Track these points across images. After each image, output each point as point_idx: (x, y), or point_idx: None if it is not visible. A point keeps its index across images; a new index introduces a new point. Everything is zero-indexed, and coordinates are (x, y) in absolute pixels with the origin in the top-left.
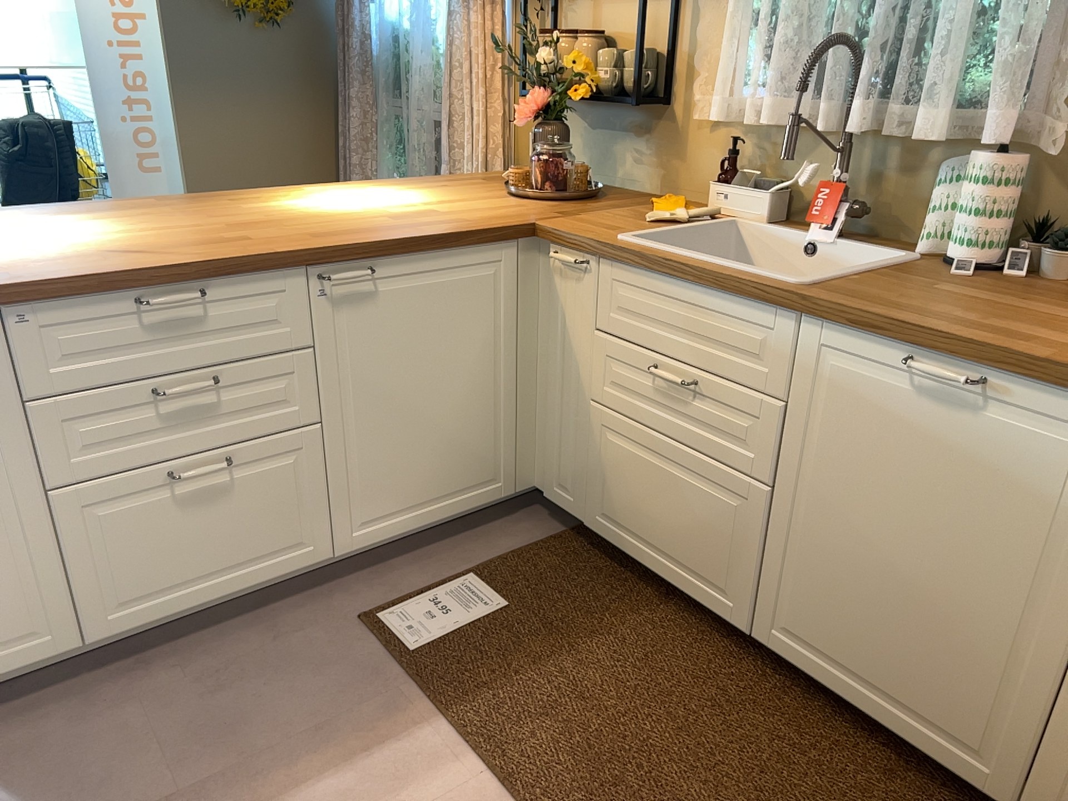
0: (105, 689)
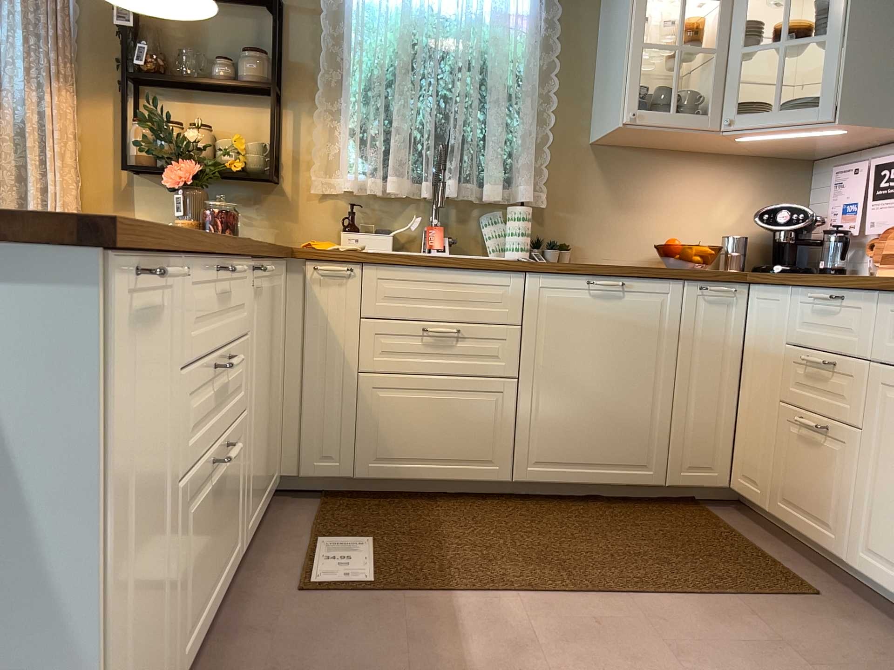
0: None
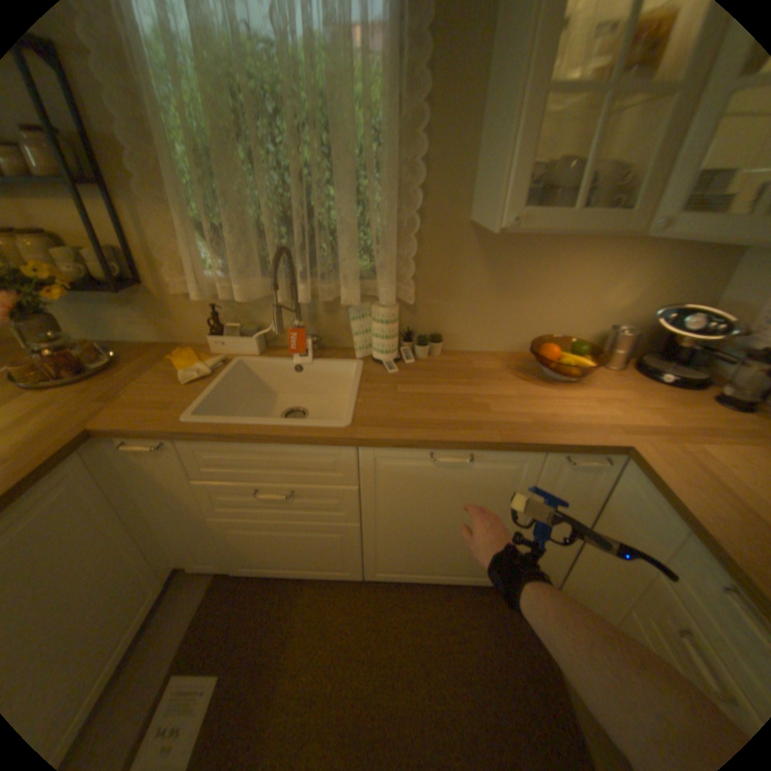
0: None
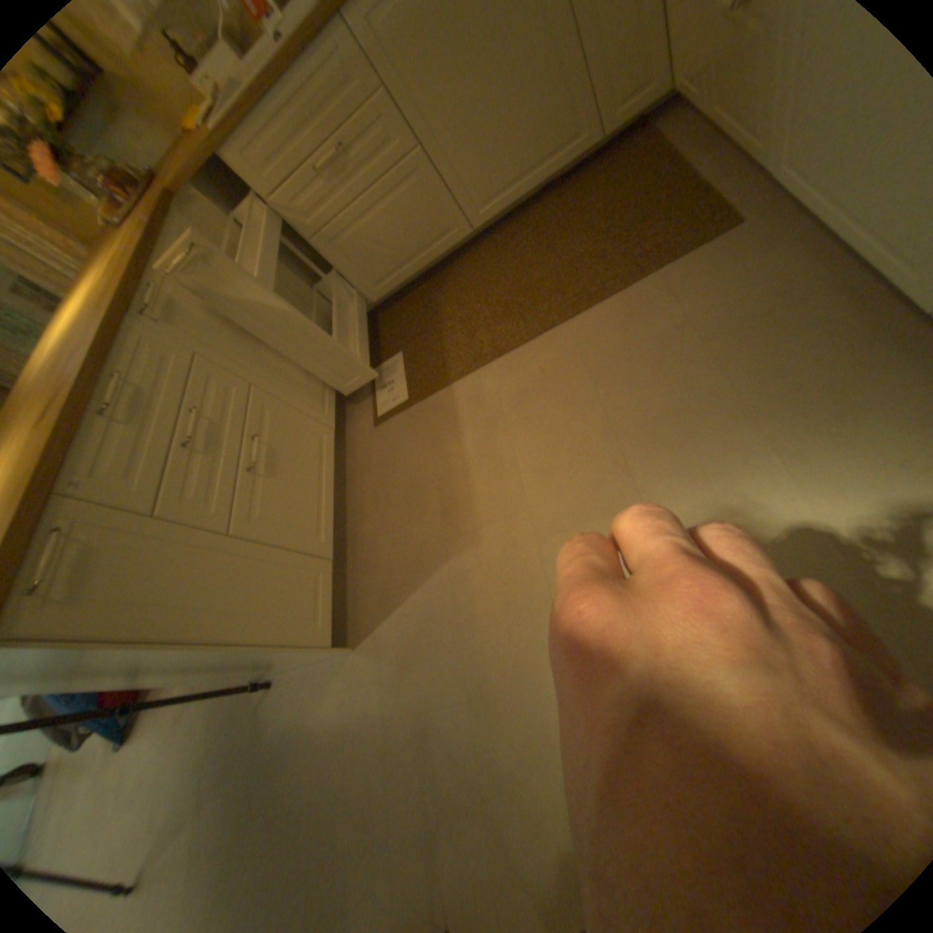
0: (363, 557)
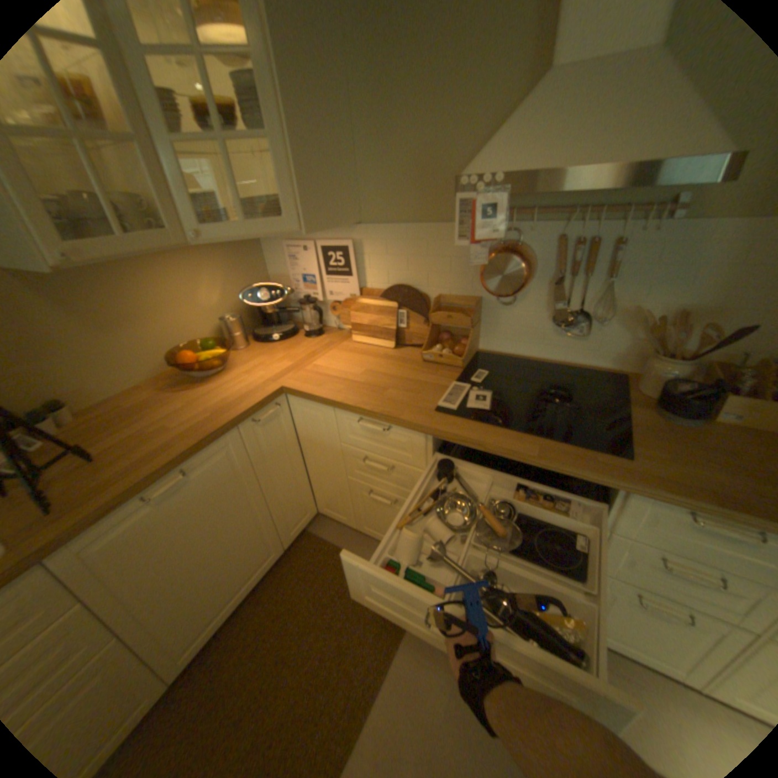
0: None
